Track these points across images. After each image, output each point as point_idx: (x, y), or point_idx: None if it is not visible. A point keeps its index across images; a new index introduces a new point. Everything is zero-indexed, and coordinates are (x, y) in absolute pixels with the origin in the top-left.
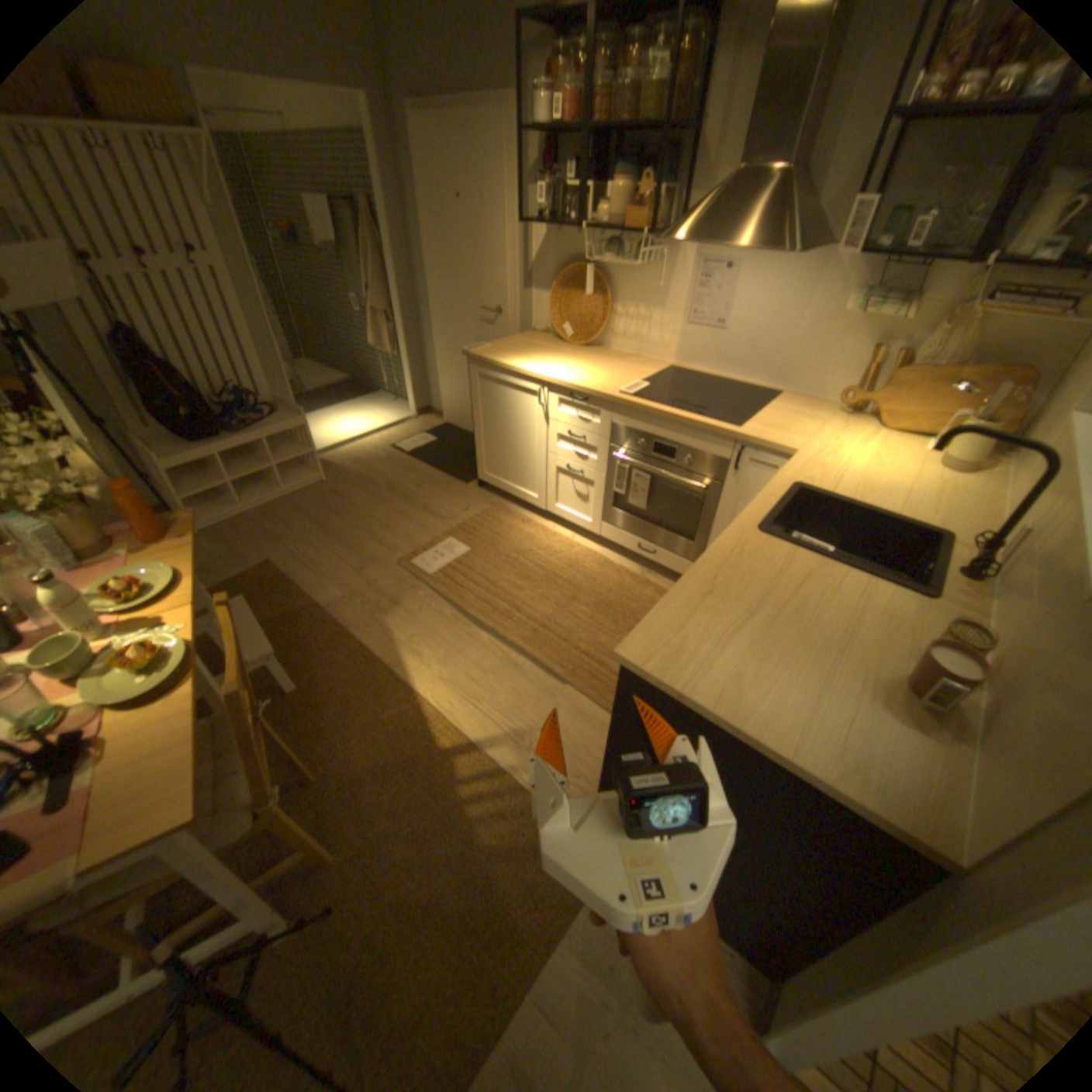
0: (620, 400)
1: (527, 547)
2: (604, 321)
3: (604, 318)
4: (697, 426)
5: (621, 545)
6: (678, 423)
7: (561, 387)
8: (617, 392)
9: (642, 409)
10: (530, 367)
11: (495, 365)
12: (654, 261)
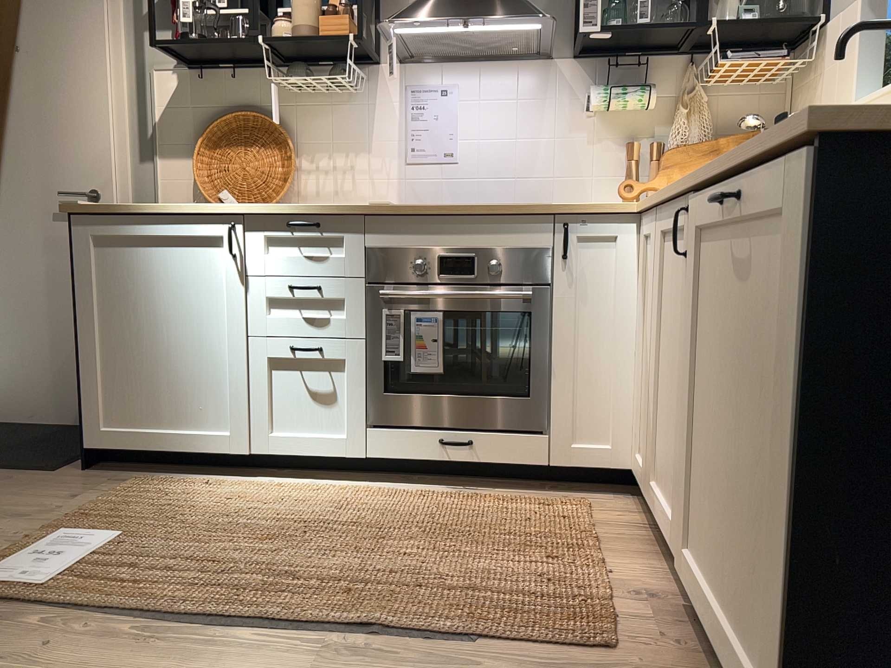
0: (378, 206)
1: (244, 508)
2: (289, 176)
3: (287, 174)
4: (503, 210)
5: (411, 458)
6: (473, 217)
7: (271, 216)
8: (365, 205)
9: (417, 210)
10: (203, 206)
11: (136, 210)
12: (348, 99)
